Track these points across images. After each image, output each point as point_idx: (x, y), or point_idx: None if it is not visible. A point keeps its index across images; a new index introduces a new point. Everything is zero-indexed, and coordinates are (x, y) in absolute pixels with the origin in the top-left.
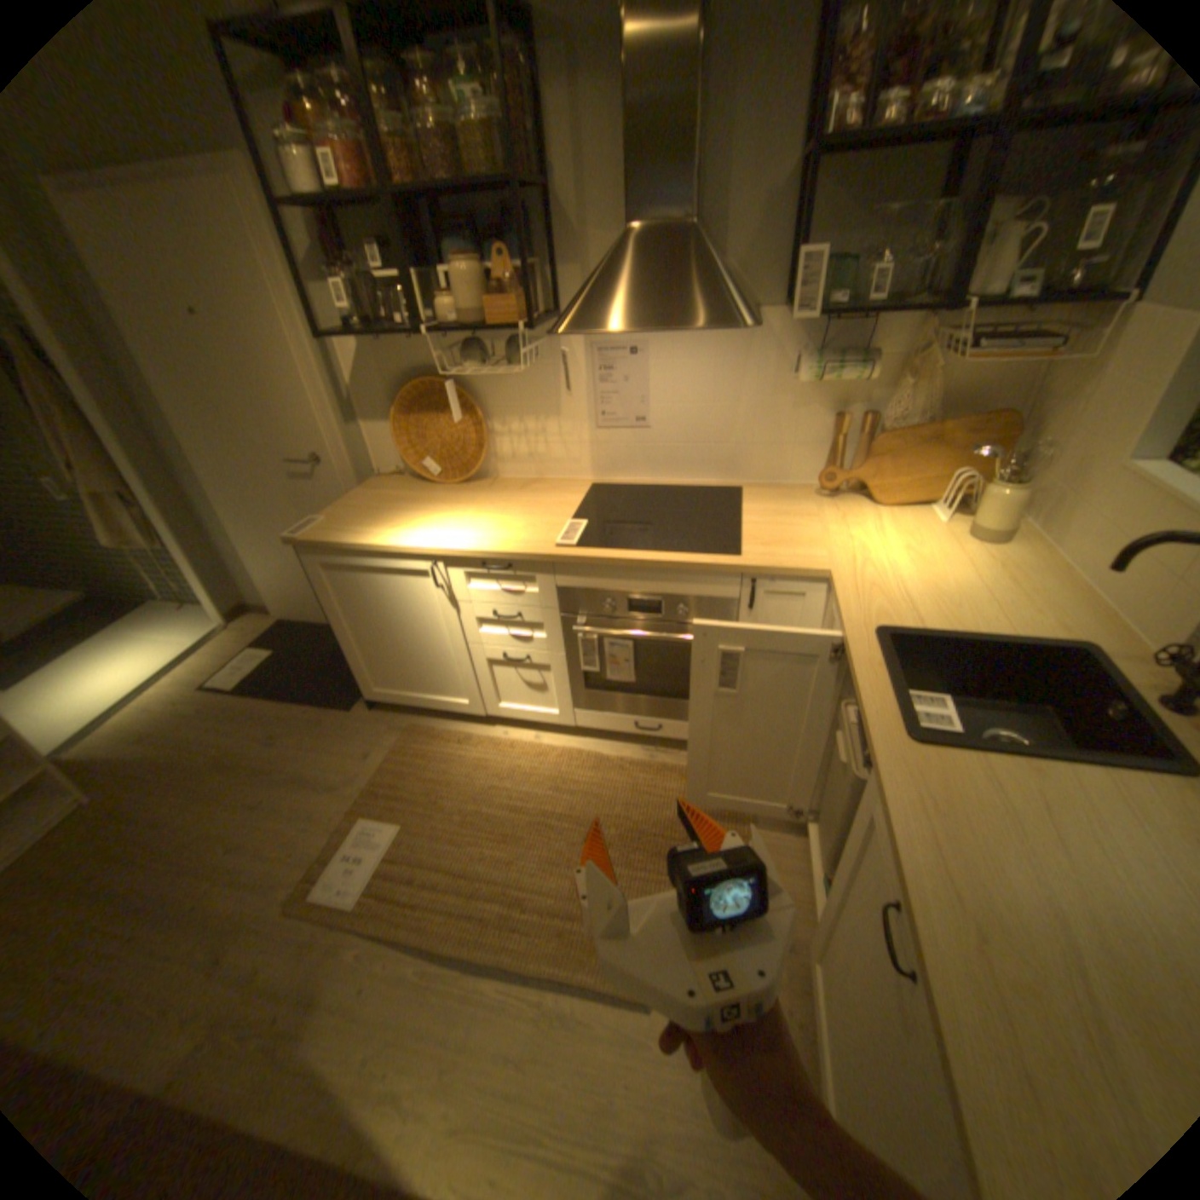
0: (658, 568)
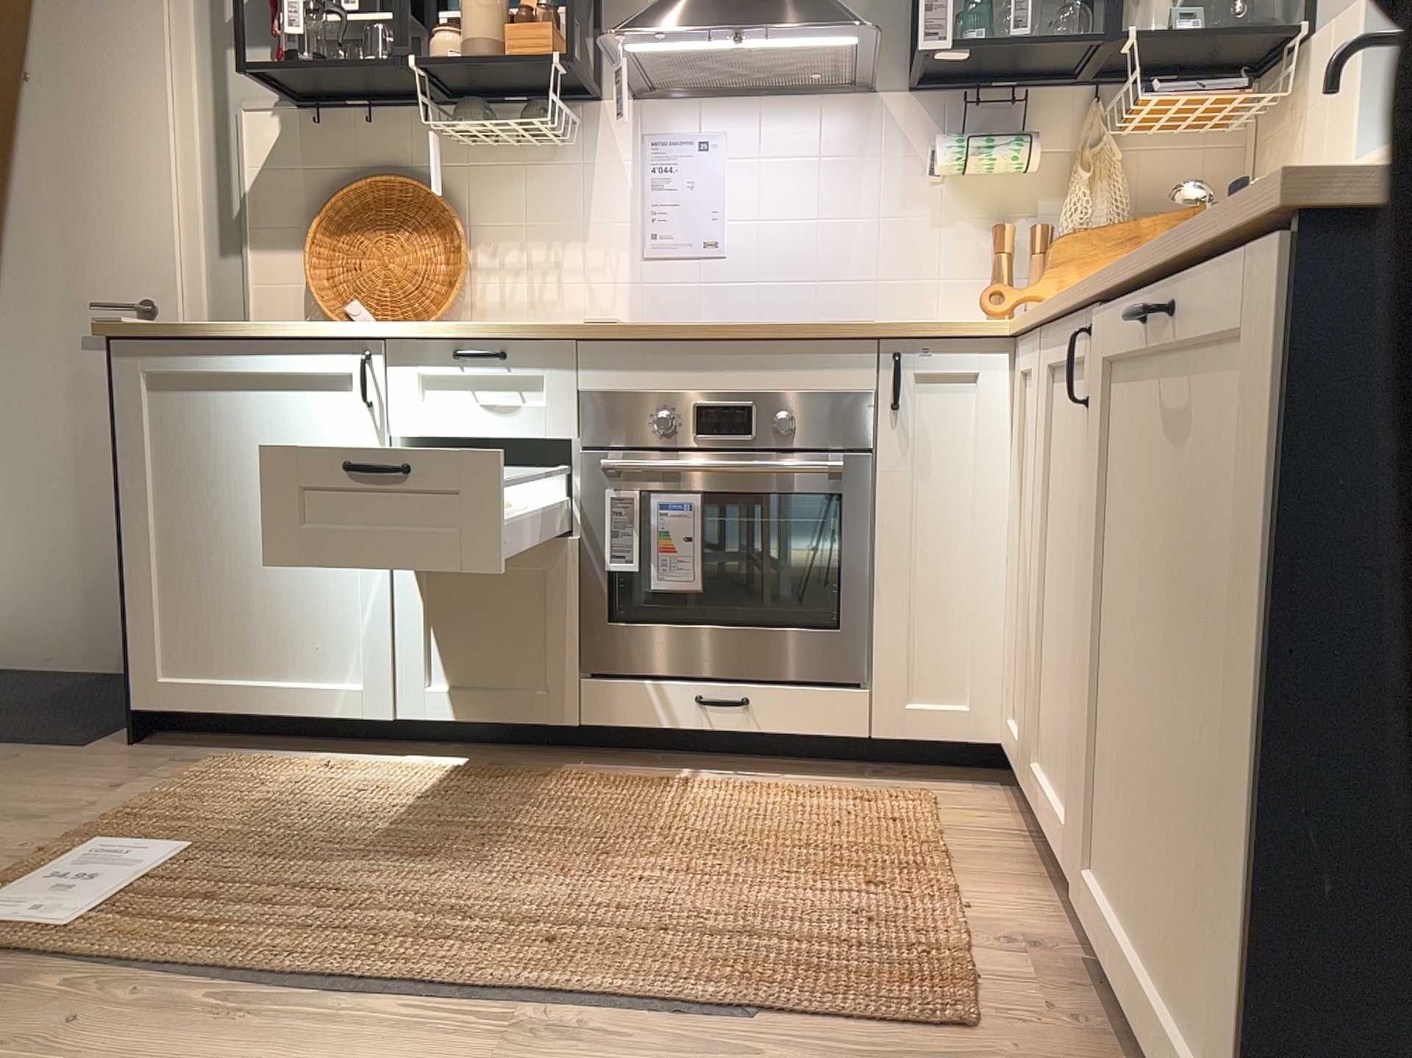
0: (750, 343)
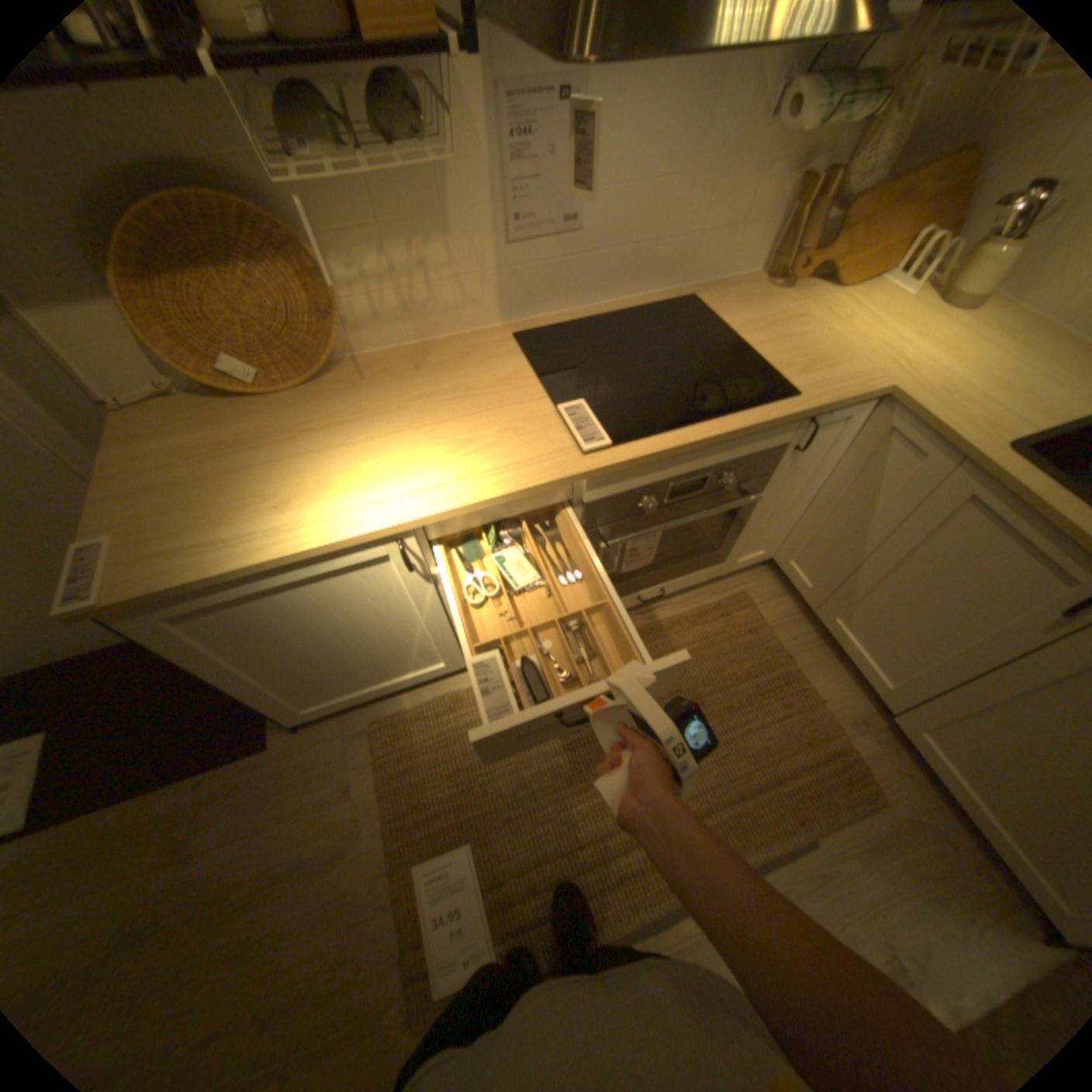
0: (719, 440)
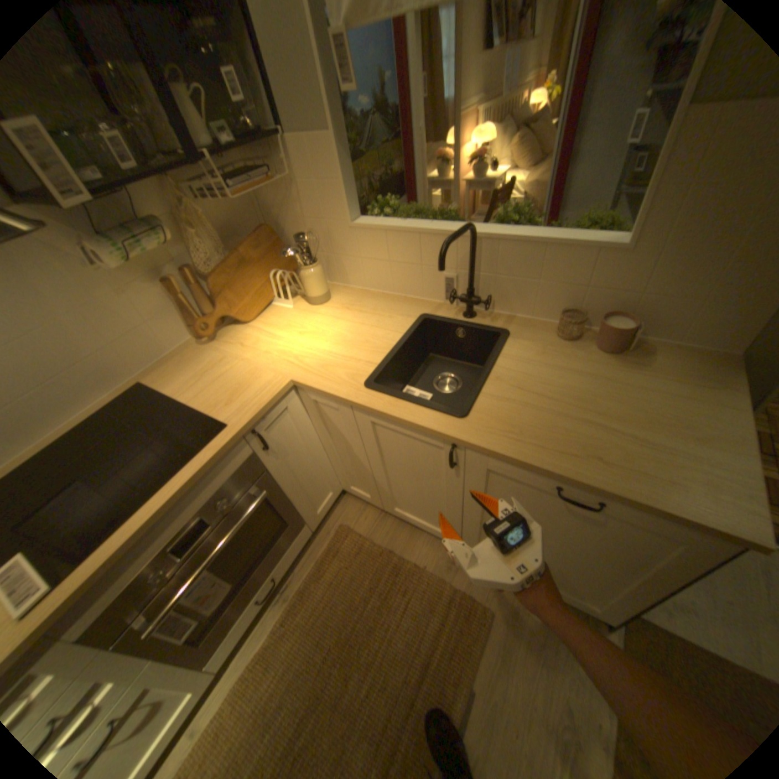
0: (175, 500)
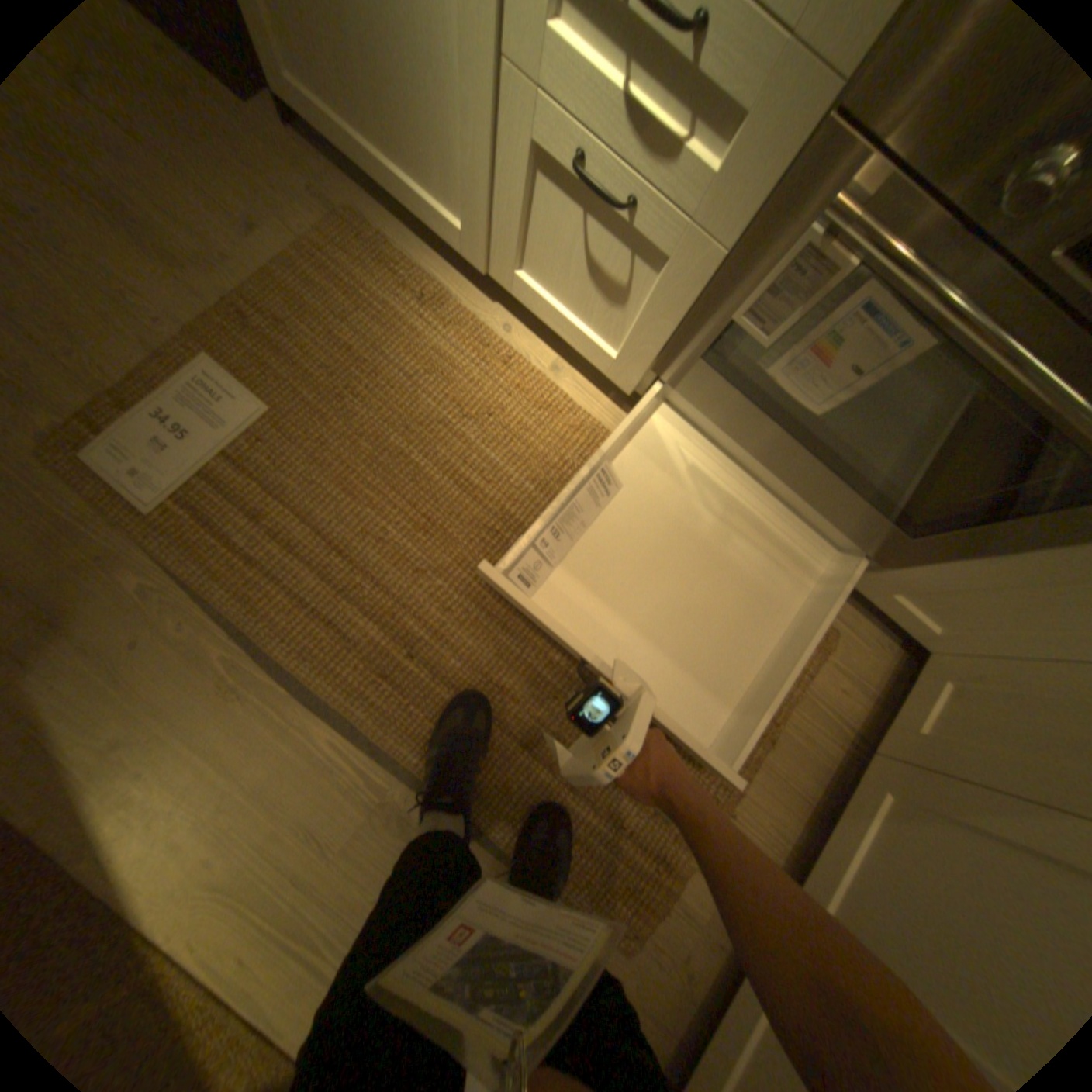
0: None
